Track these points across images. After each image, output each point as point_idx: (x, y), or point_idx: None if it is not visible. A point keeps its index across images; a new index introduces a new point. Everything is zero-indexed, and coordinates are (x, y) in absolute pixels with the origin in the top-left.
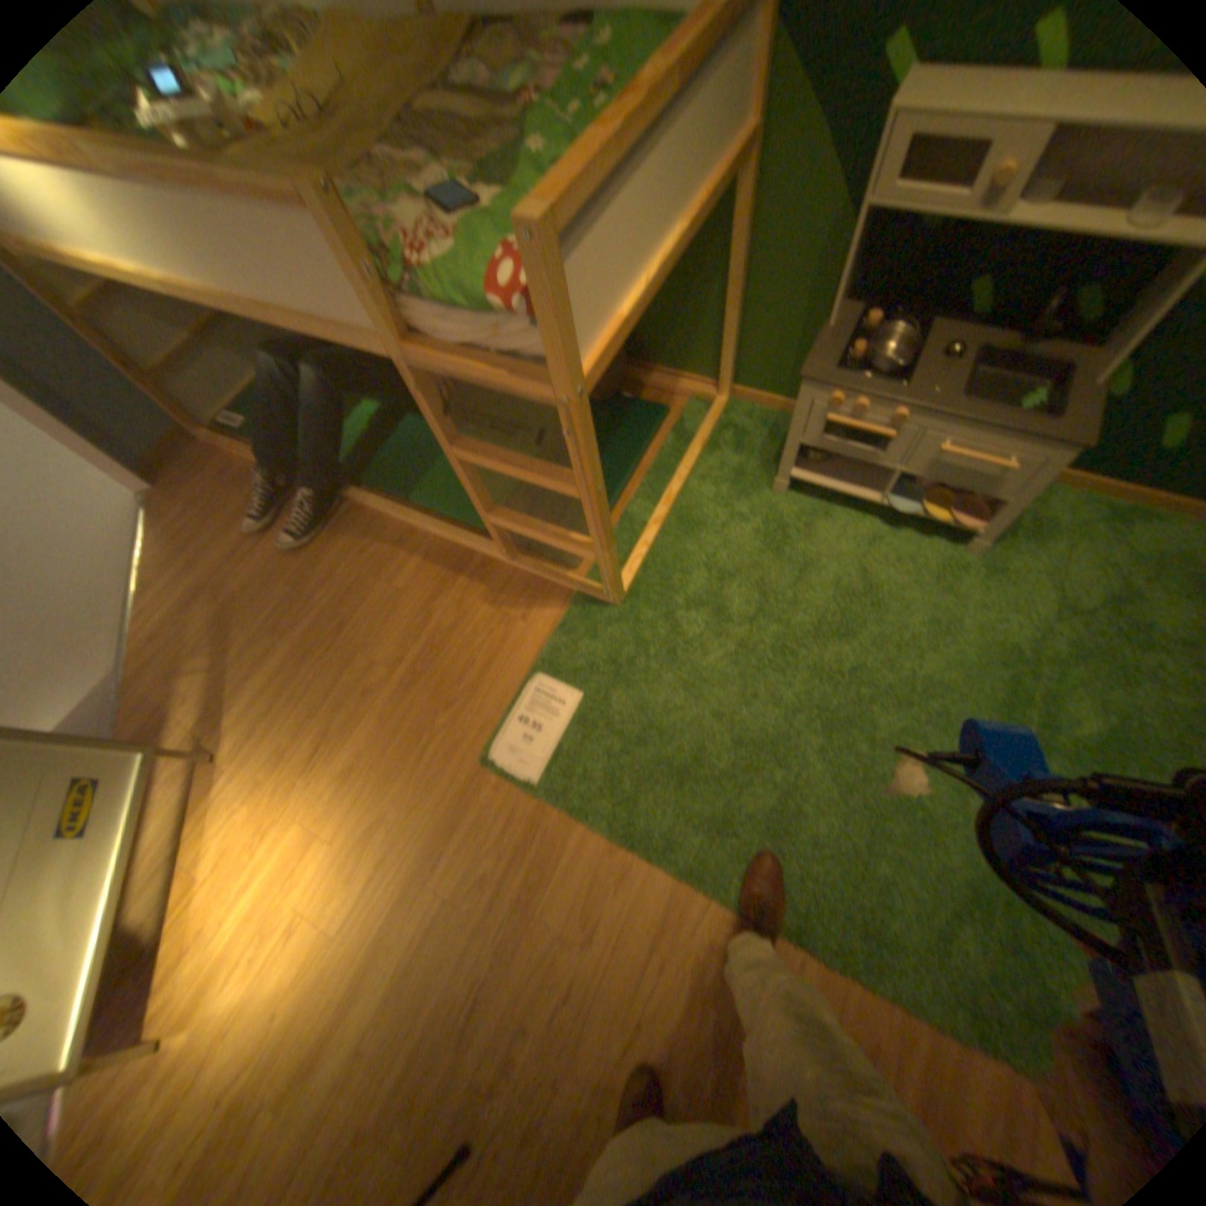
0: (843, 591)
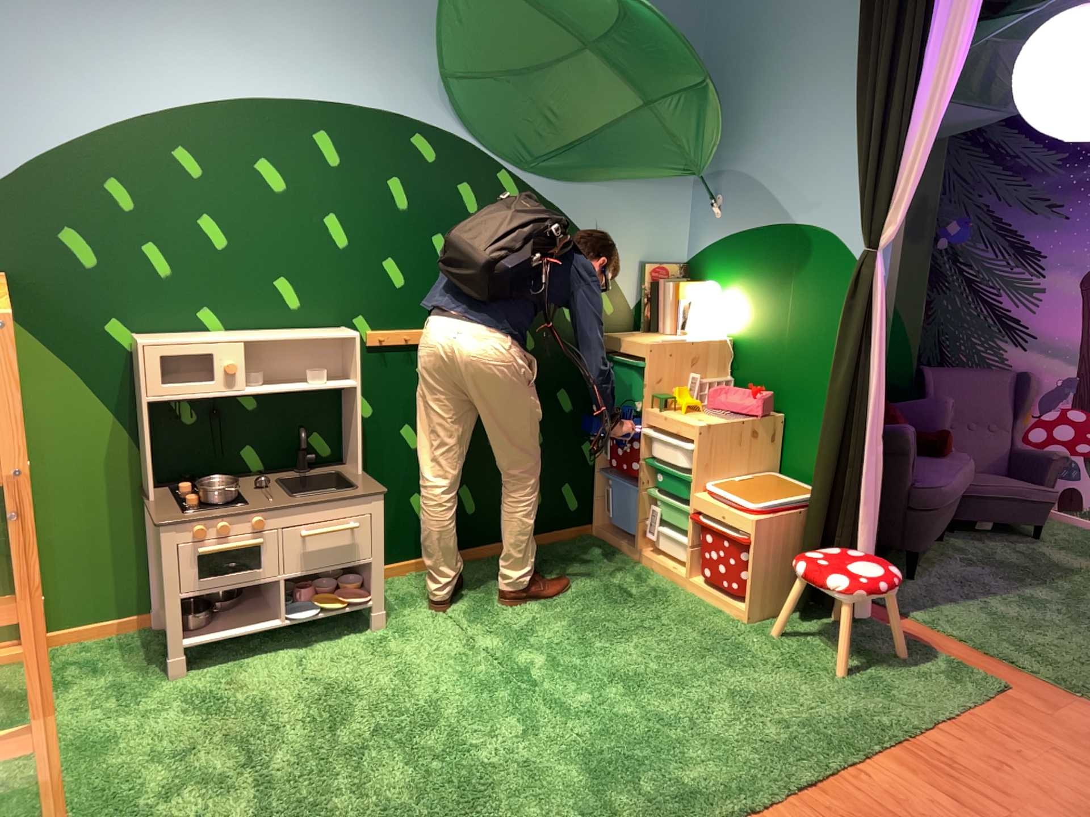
0: (315, 691)
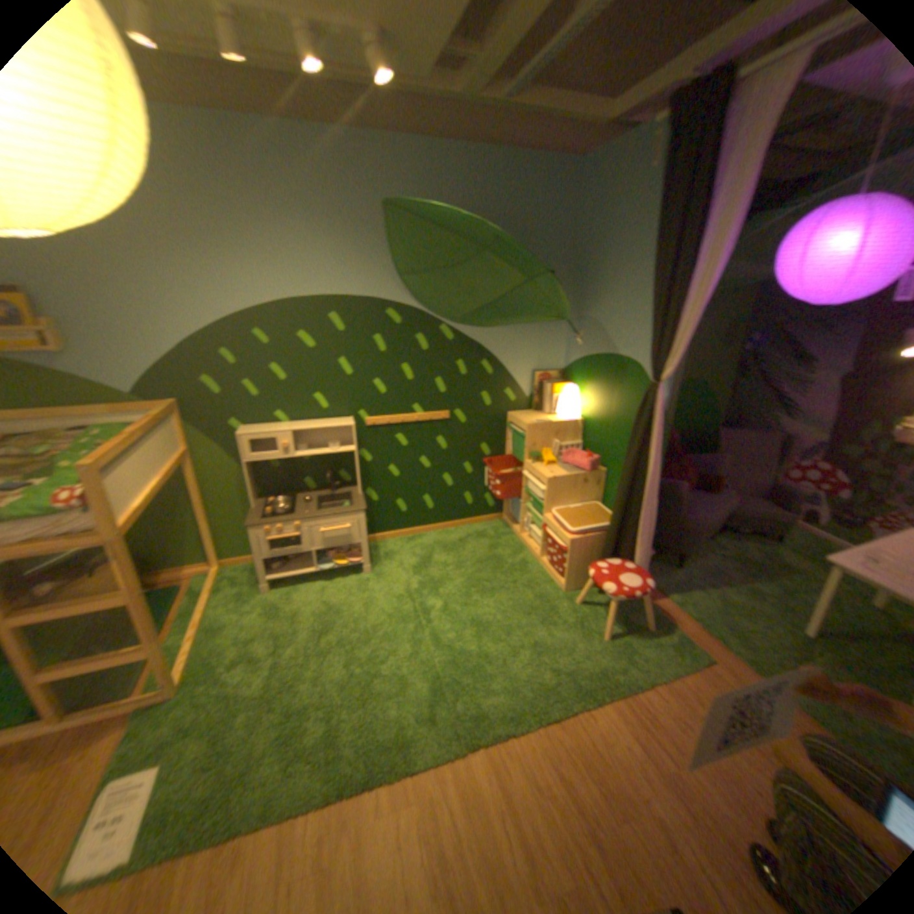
0: (316, 616)
